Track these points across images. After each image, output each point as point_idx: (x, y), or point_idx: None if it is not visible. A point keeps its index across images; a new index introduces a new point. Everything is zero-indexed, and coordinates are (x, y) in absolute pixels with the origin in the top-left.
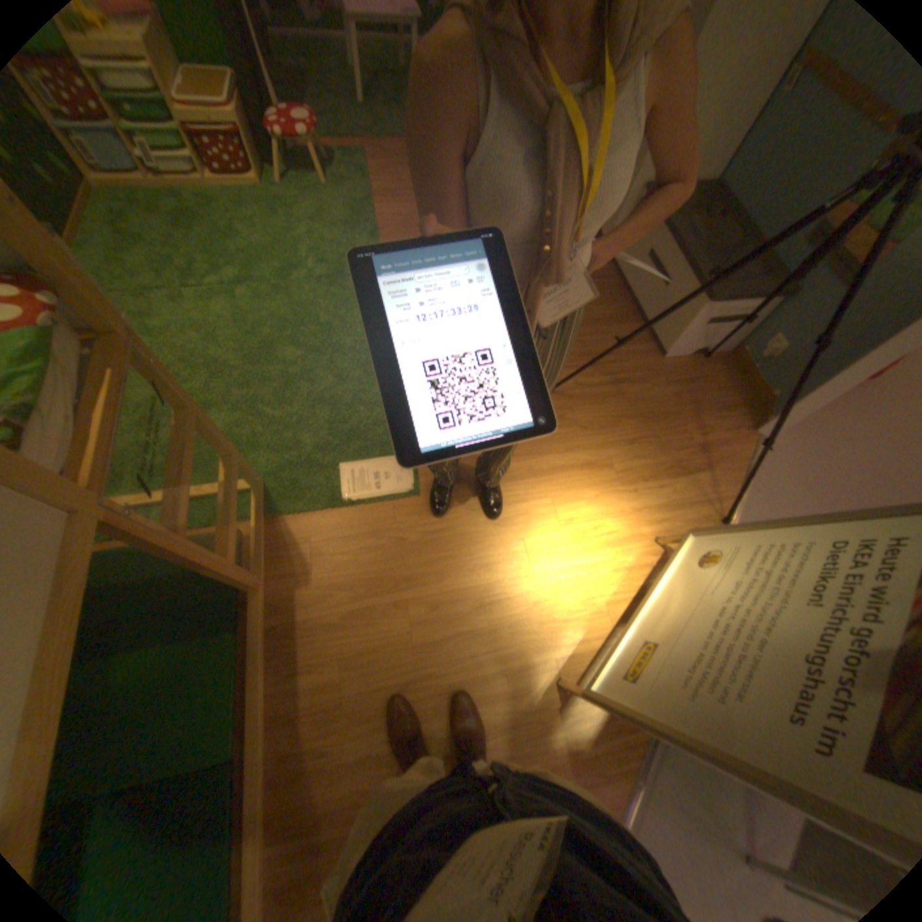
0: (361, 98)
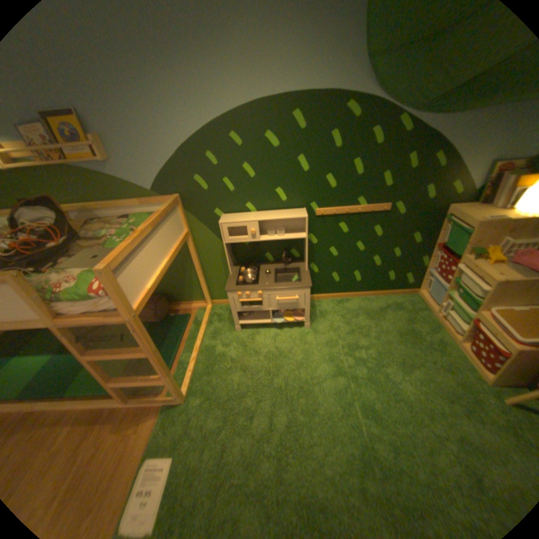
0: None
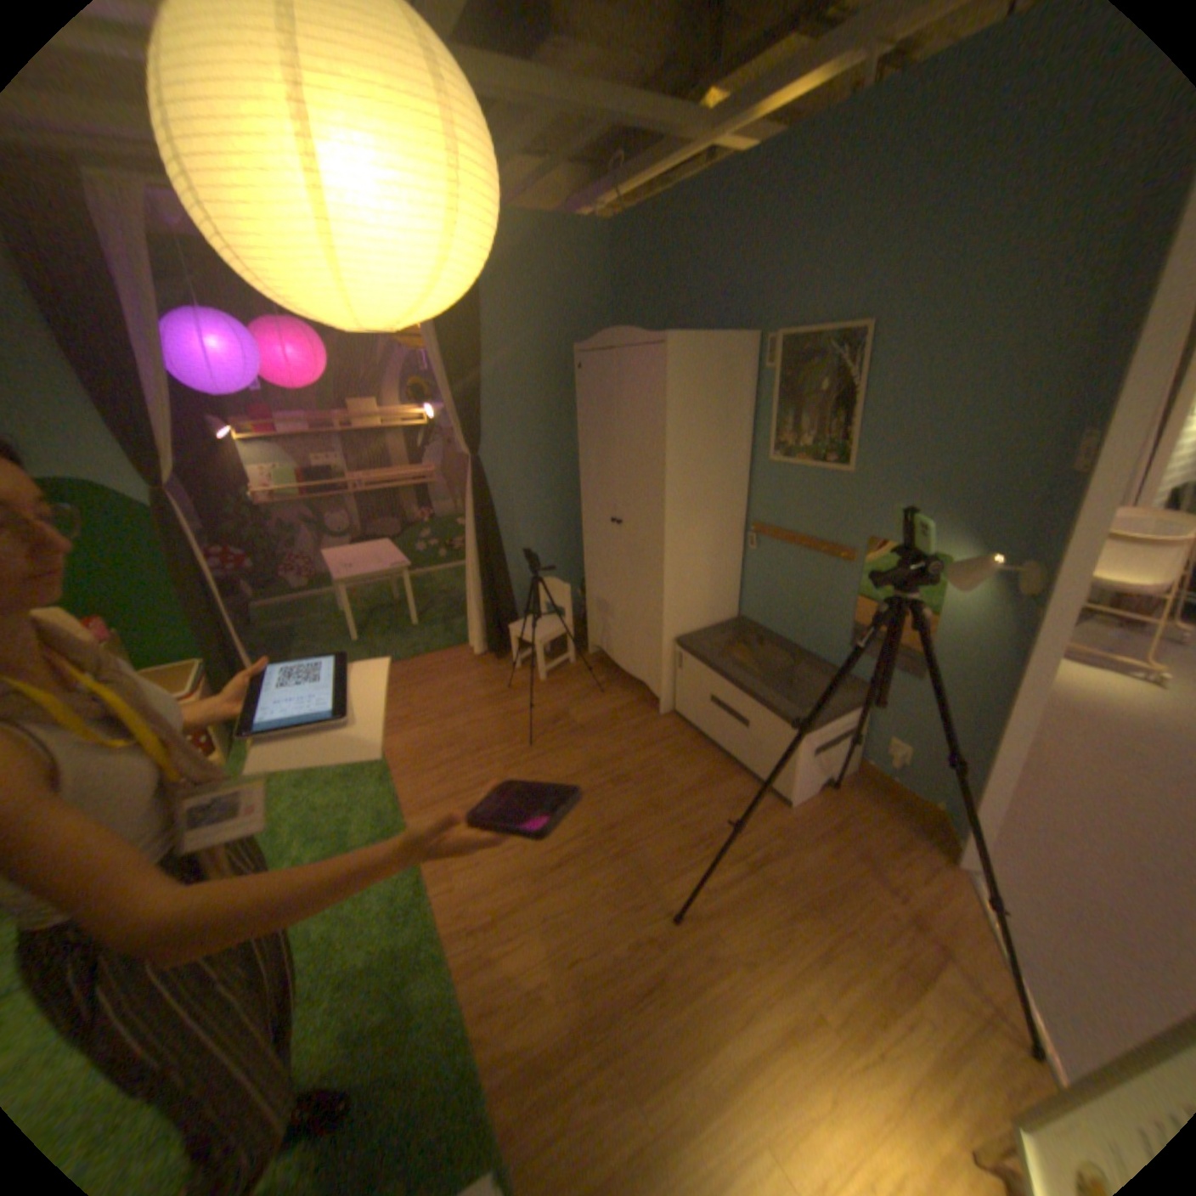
0: (356, 636)
